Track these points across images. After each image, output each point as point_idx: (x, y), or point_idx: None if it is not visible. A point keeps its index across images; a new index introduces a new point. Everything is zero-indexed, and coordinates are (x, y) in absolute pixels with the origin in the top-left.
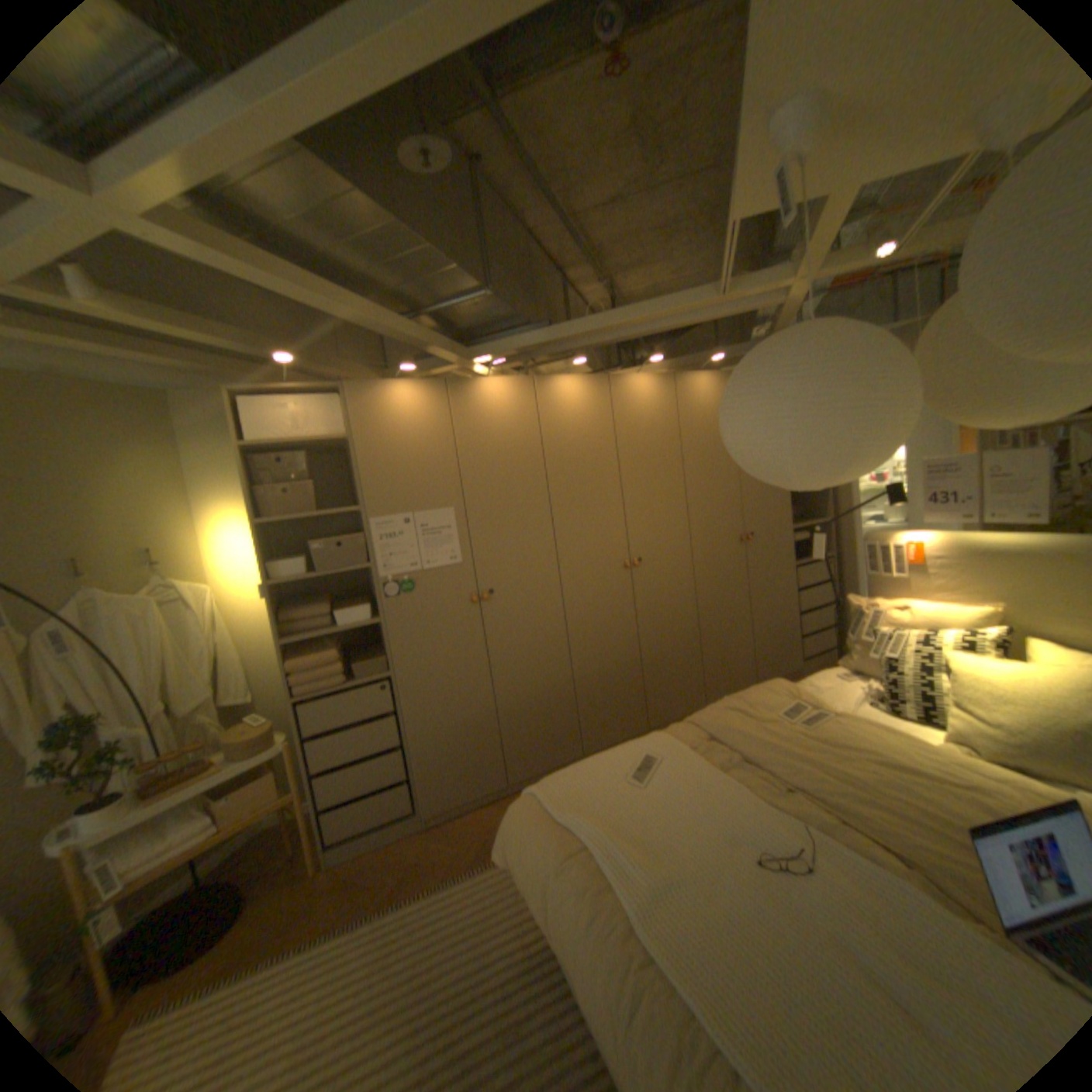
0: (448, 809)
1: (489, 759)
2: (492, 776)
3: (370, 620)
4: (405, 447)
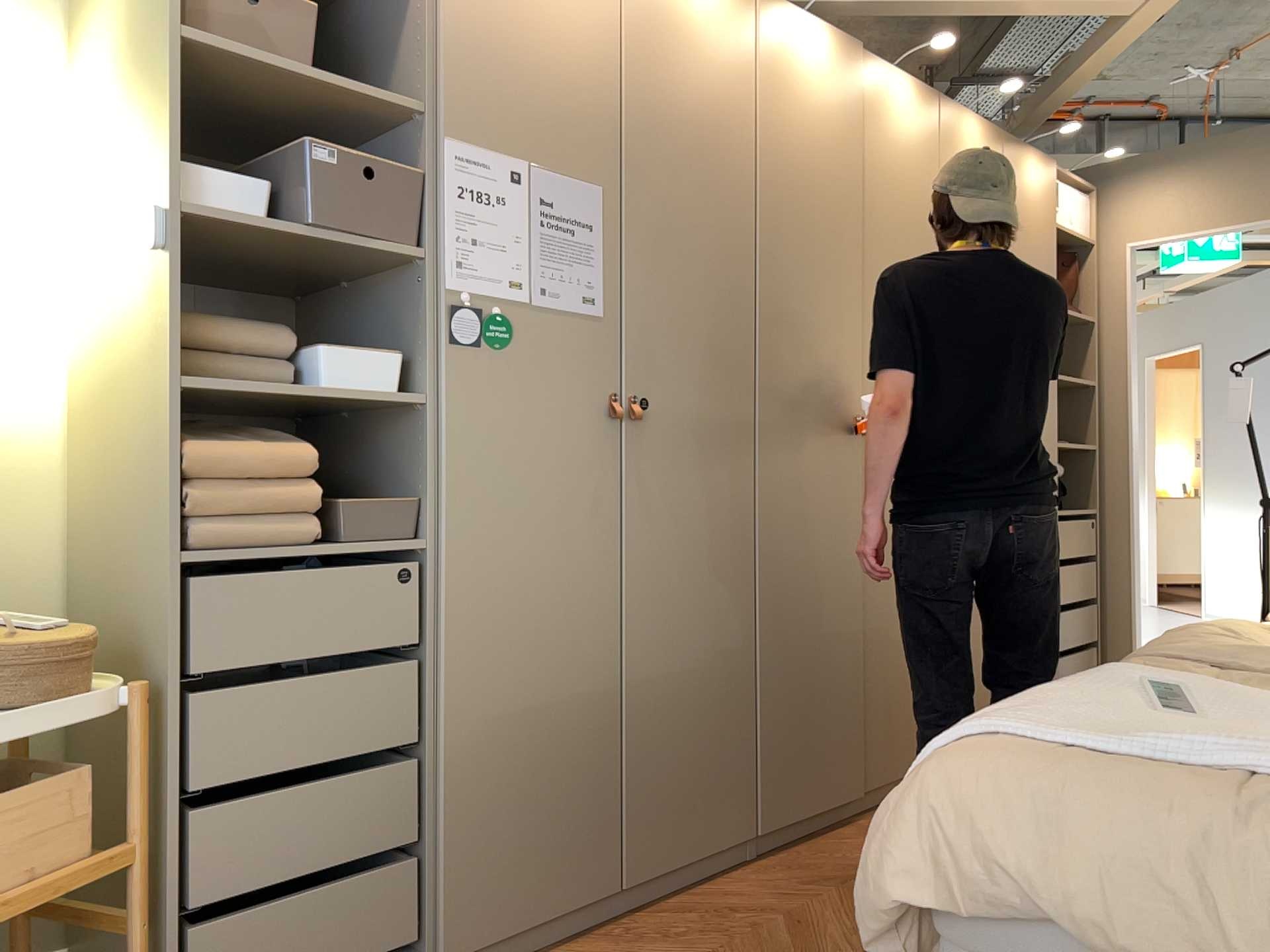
0: (500, 933)
1: (596, 810)
2: (596, 854)
3: (392, 394)
4: (536, 11)
